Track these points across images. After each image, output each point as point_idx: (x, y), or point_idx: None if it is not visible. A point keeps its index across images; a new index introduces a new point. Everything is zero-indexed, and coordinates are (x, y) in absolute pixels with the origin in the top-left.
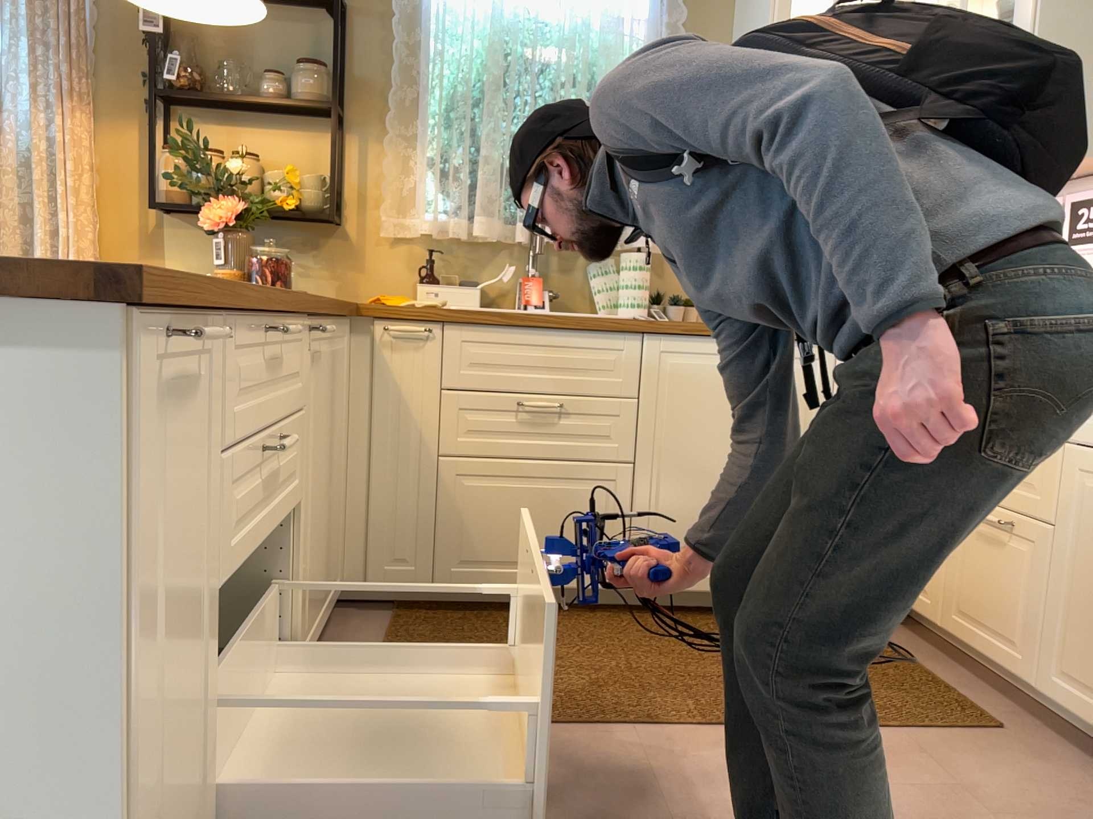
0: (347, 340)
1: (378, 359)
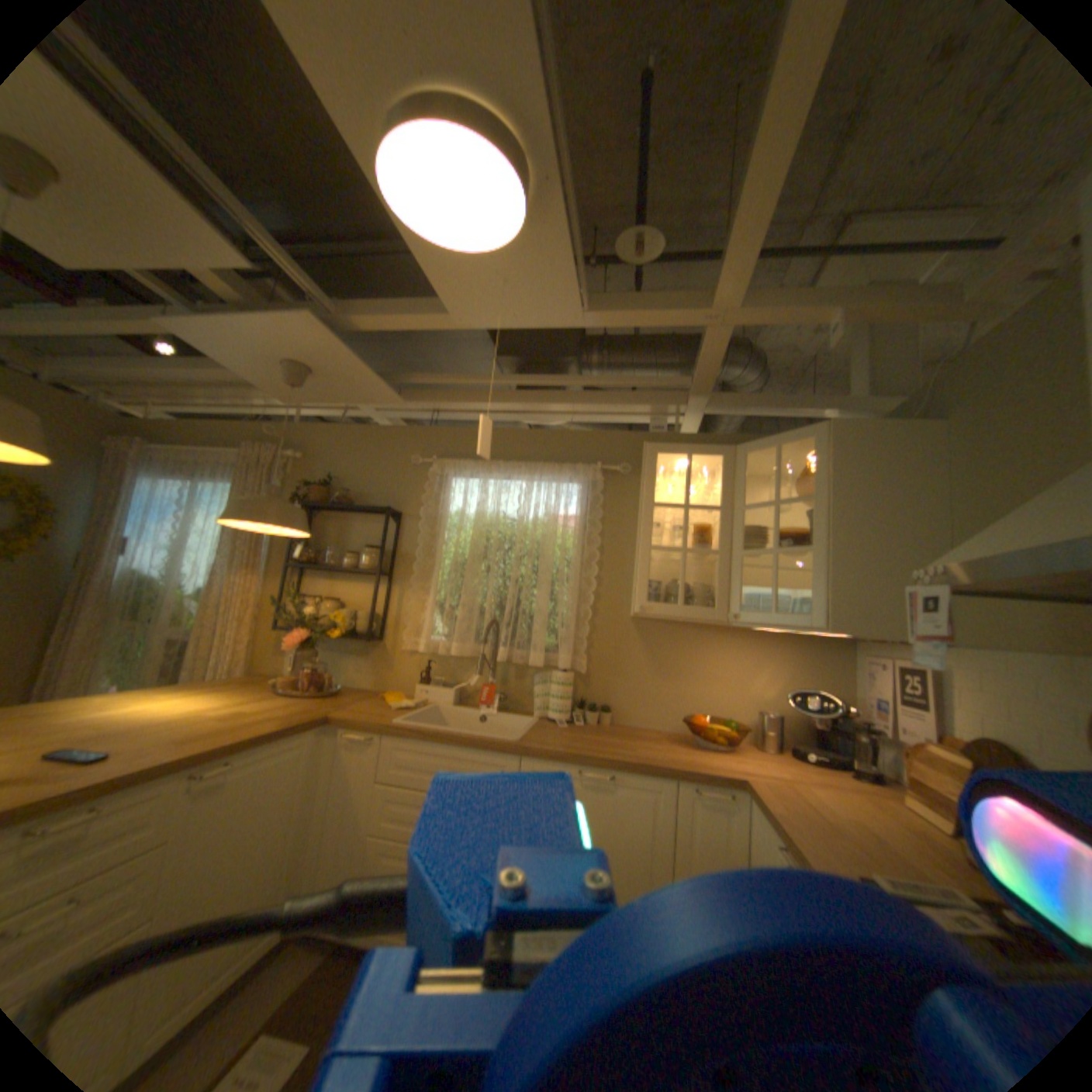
0: (320, 742)
1: (338, 757)
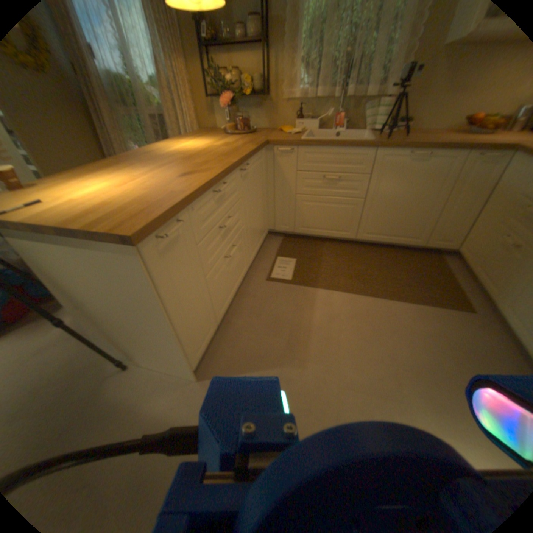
0: (264, 154)
1: (274, 160)
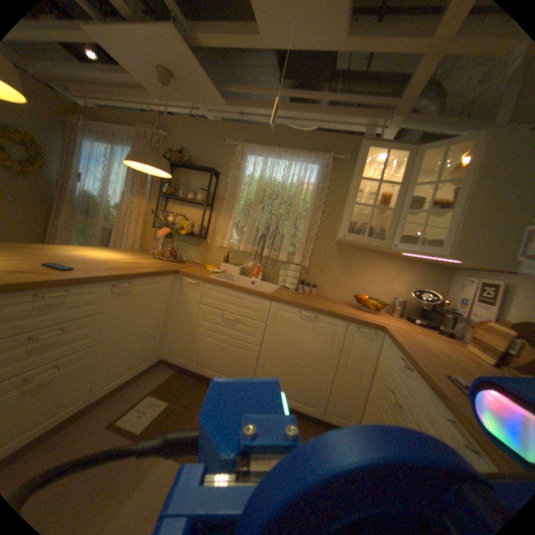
0: (174, 281)
1: (182, 289)
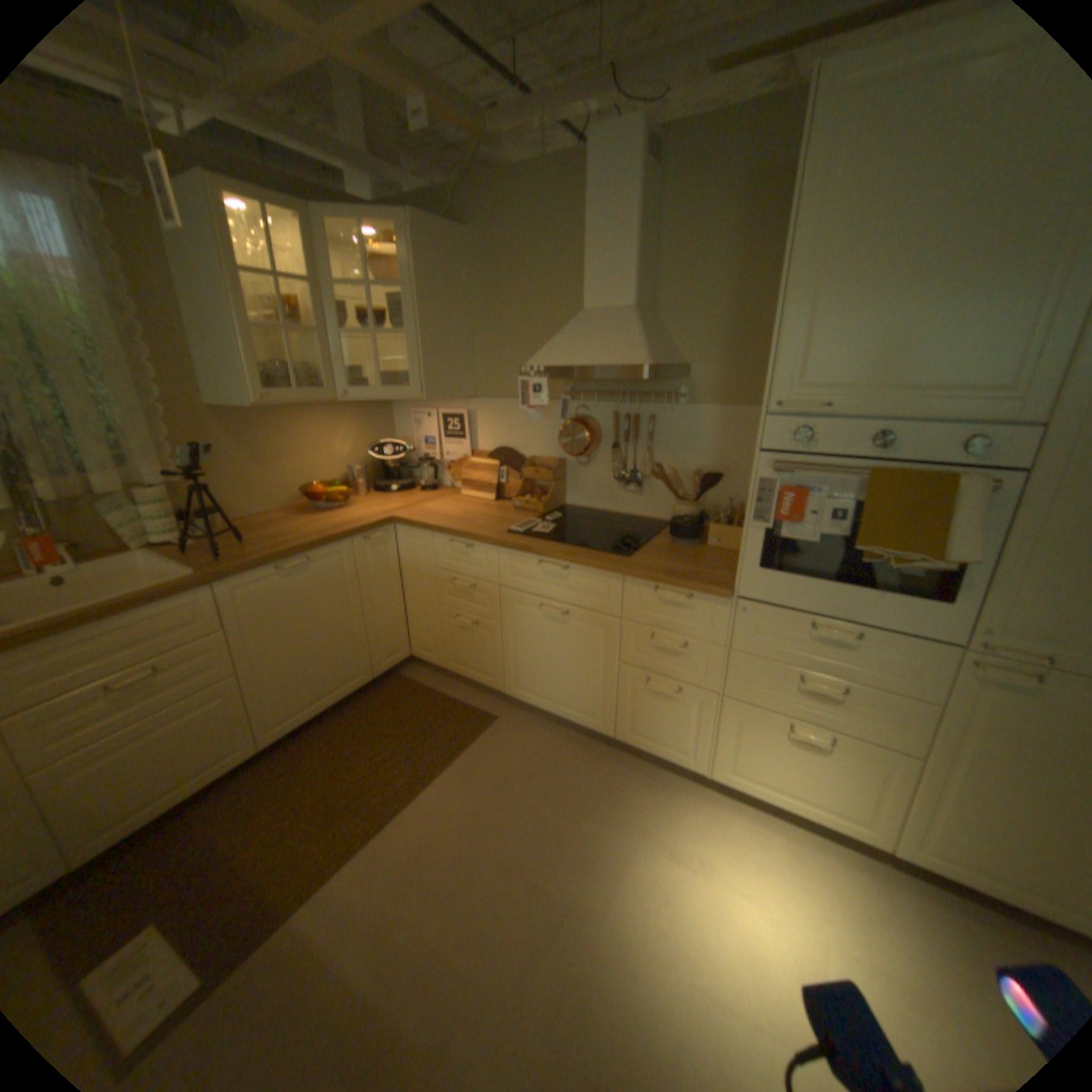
0: None
1: None
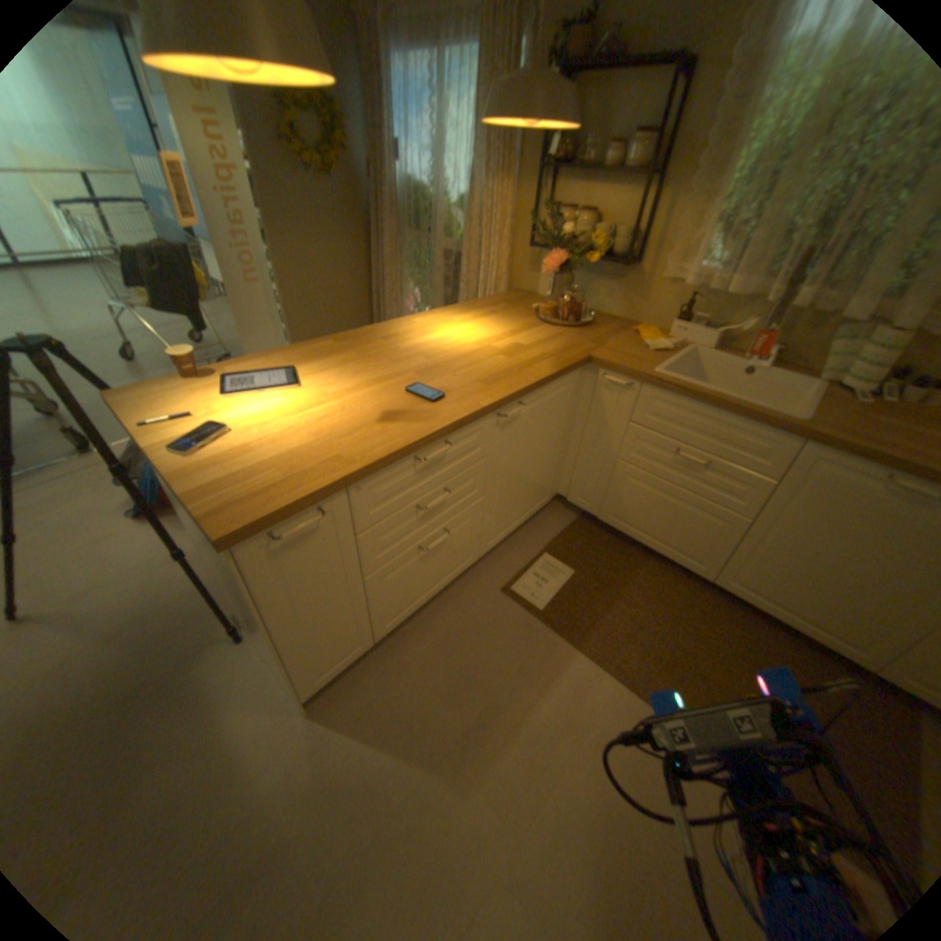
0: (582, 377)
1: (597, 392)
